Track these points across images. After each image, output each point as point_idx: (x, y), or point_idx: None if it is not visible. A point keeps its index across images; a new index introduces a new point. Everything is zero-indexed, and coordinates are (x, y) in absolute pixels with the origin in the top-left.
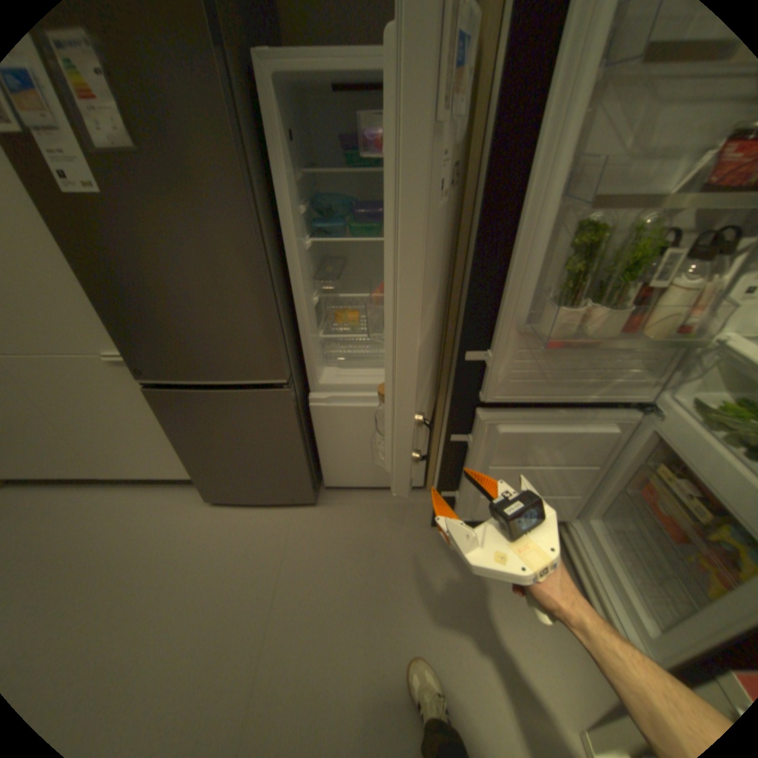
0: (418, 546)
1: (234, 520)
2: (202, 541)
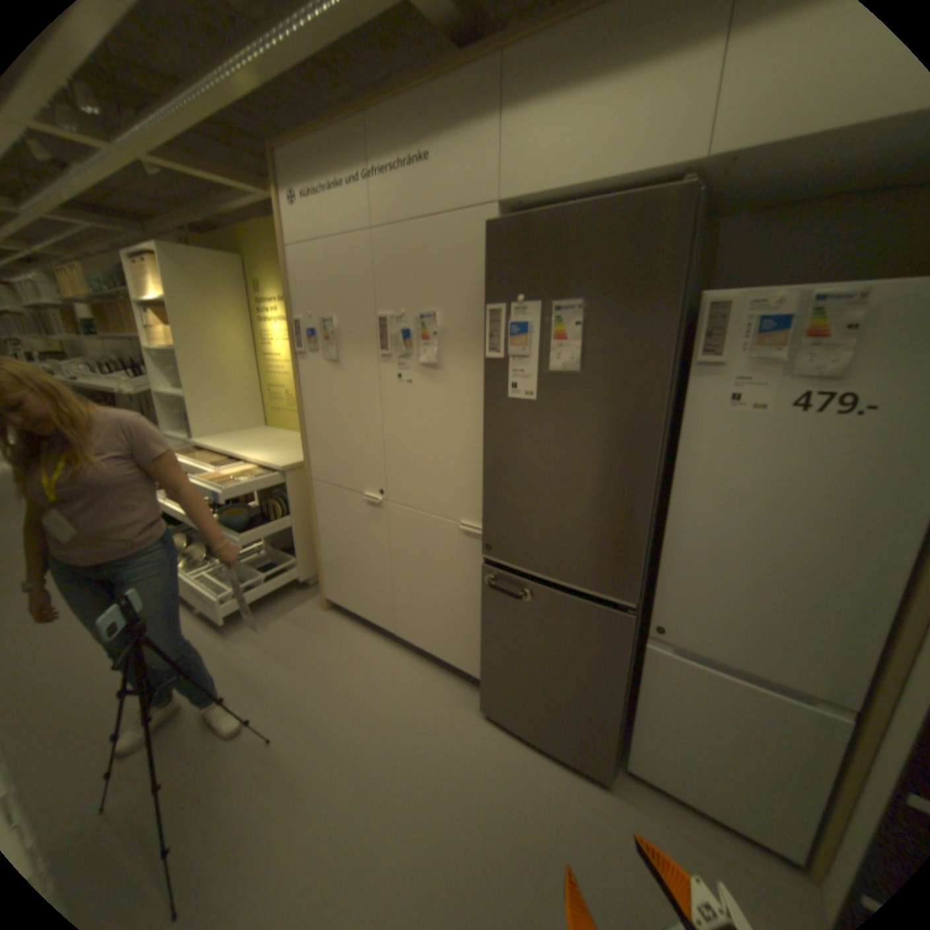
0: None
1: (505, 753)
2: (468, 758)
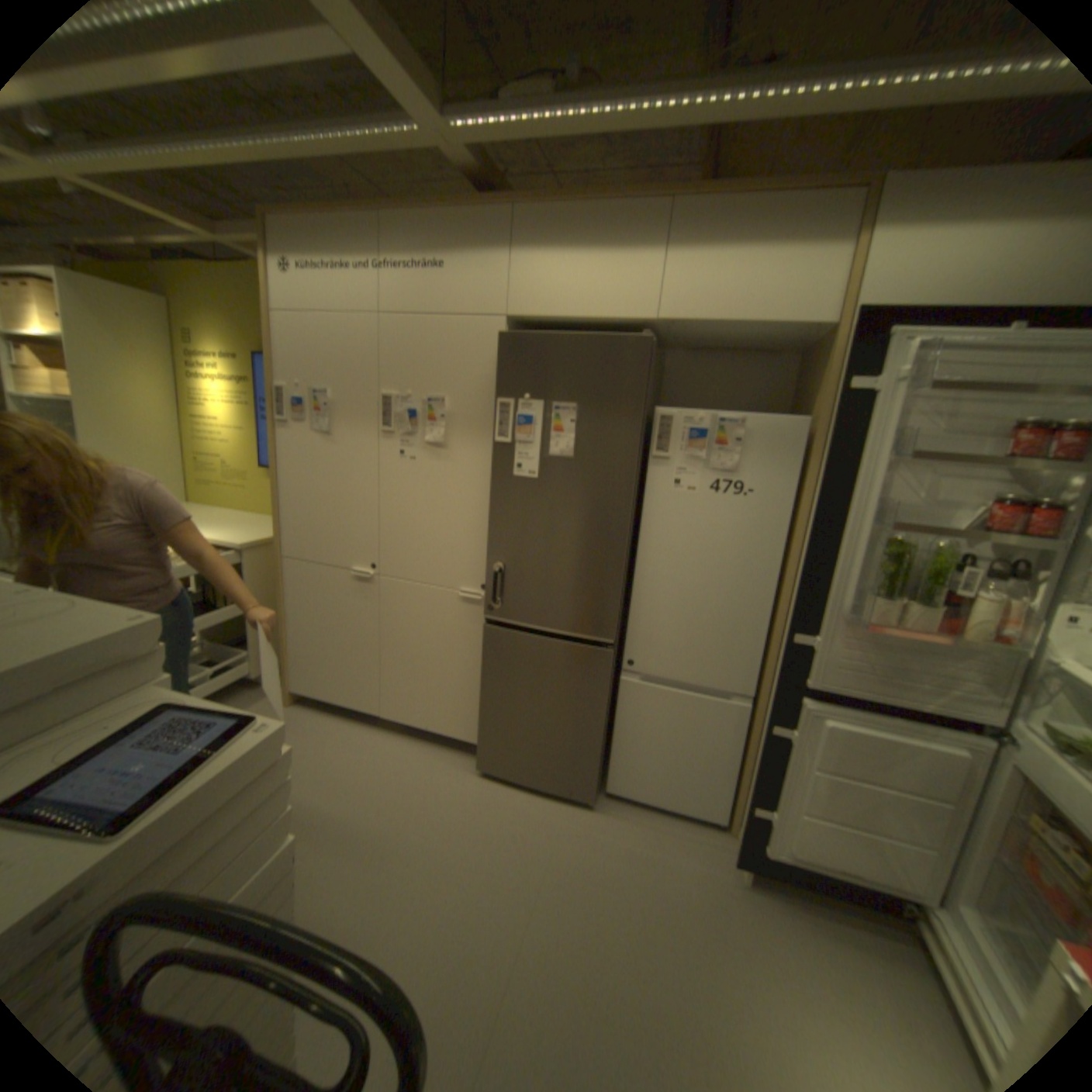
0: (717, 894)
1: (503, 799)
2: (470, 808)
